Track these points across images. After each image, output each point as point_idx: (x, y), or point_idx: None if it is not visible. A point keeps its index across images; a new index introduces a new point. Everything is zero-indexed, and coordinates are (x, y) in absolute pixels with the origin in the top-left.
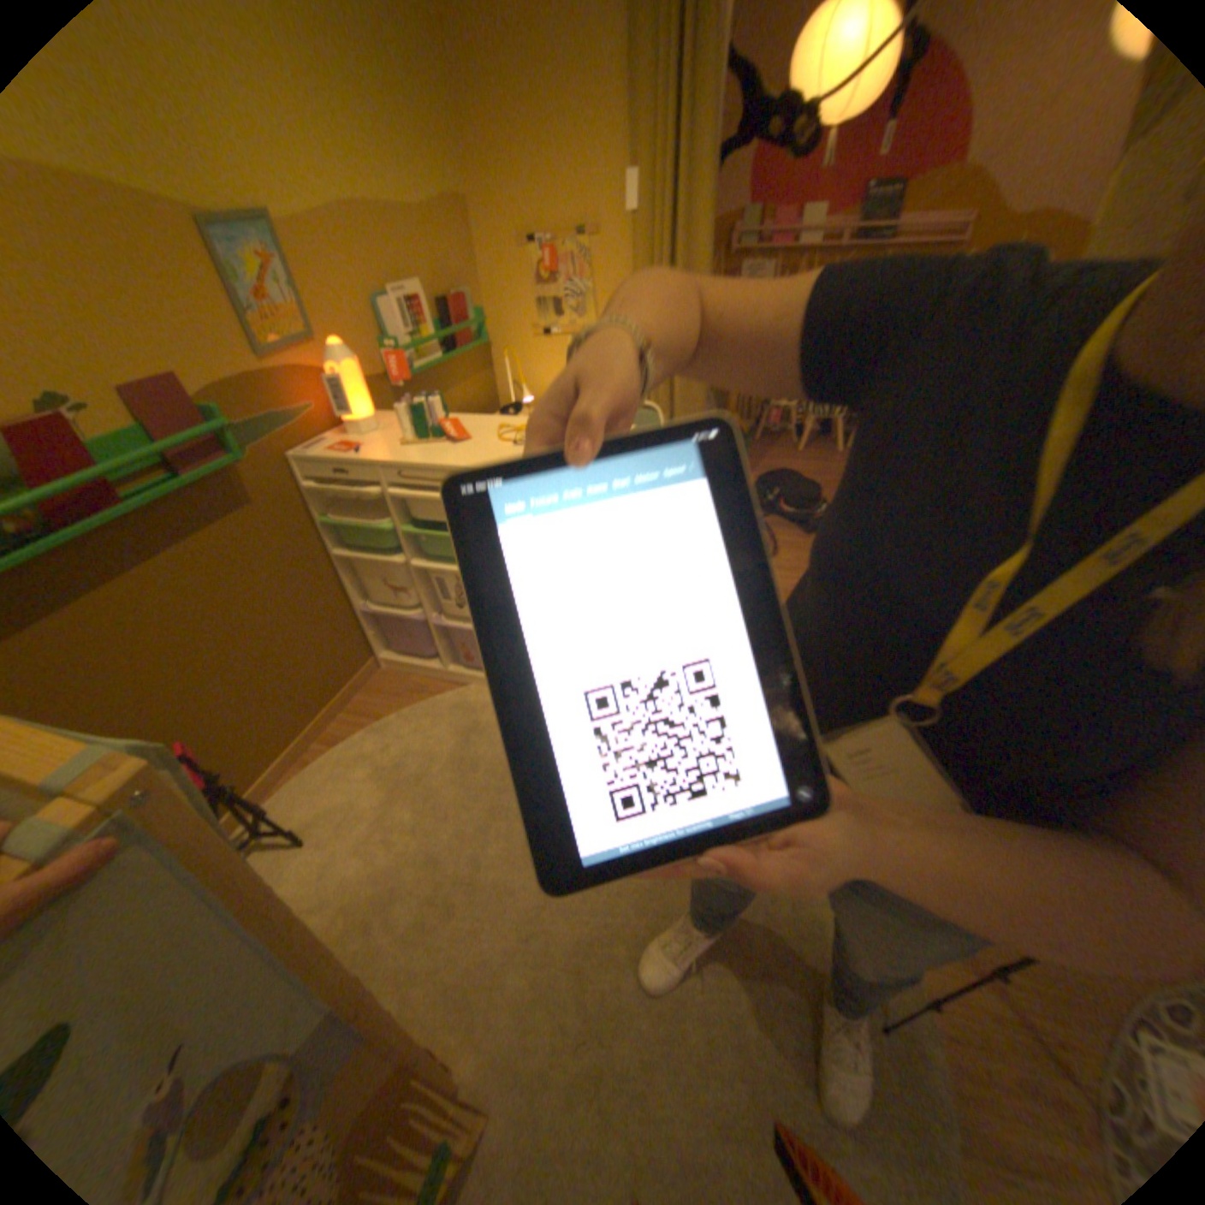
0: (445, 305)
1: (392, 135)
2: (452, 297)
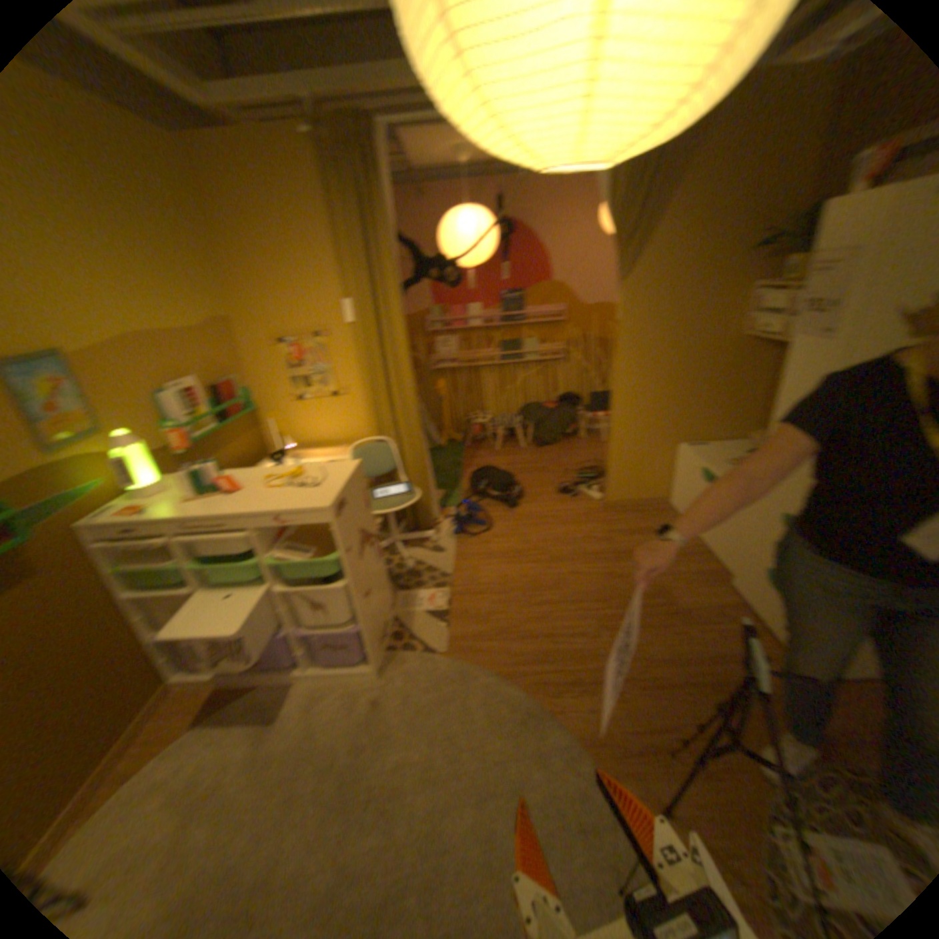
0: (221, 388)
1: (172, 286)
2: (227, 382)
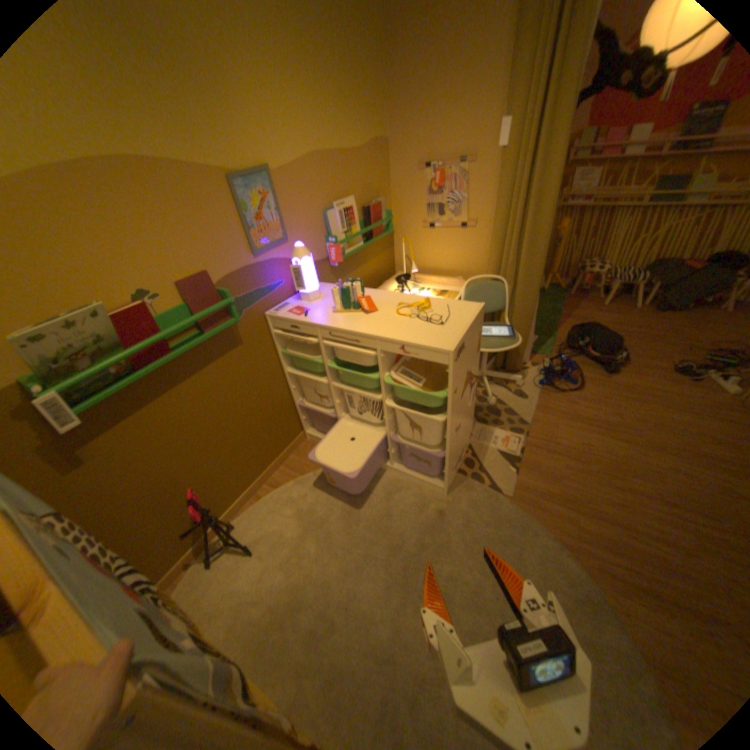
0: (369, 210)
1: (347, 104)
2: (374, 205)
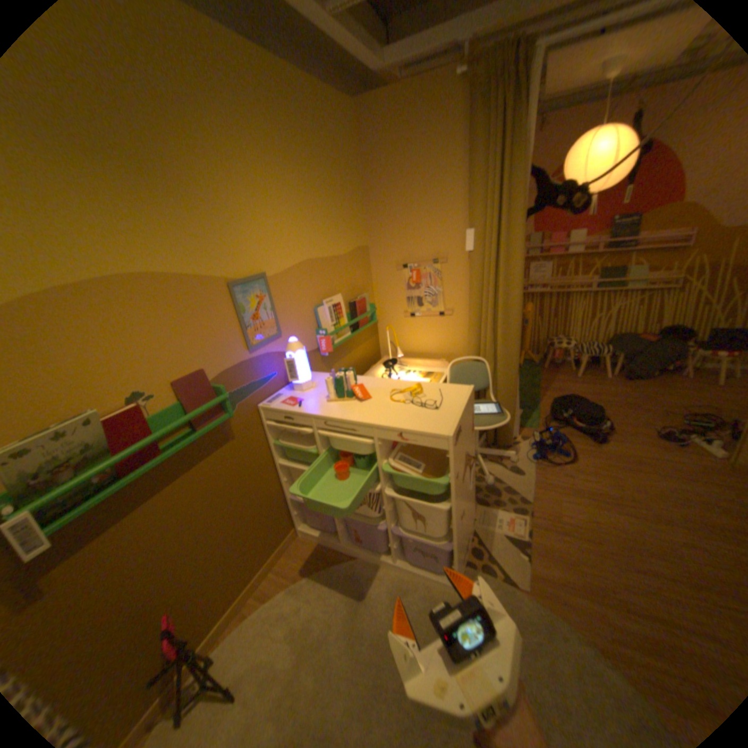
0: (355, 304)
1: (334, 222)
2: (359, 300)
